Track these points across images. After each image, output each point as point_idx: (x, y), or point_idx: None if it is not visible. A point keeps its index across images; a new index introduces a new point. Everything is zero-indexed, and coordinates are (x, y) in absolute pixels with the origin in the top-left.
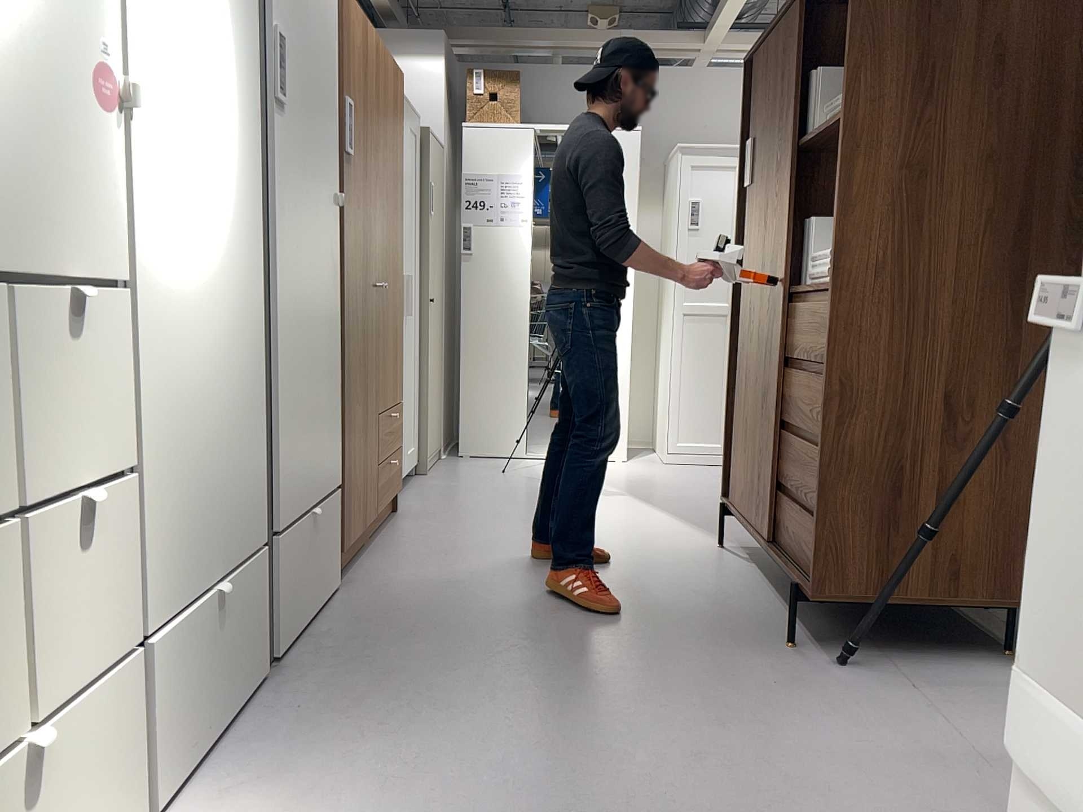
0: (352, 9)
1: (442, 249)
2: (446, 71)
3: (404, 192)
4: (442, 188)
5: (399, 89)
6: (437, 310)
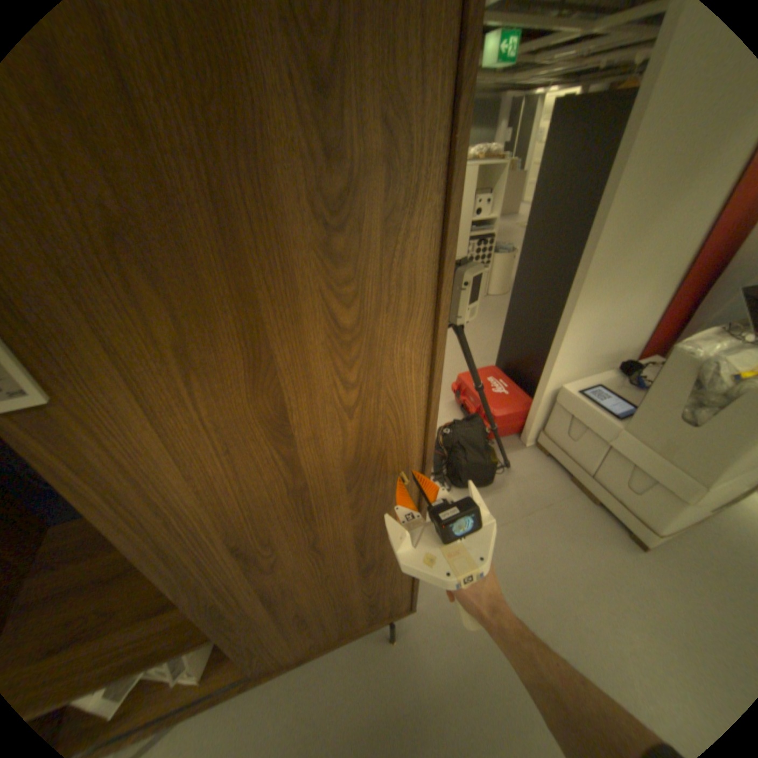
0: None
1: None
2: None
3: None
4: None
5: None
6: None
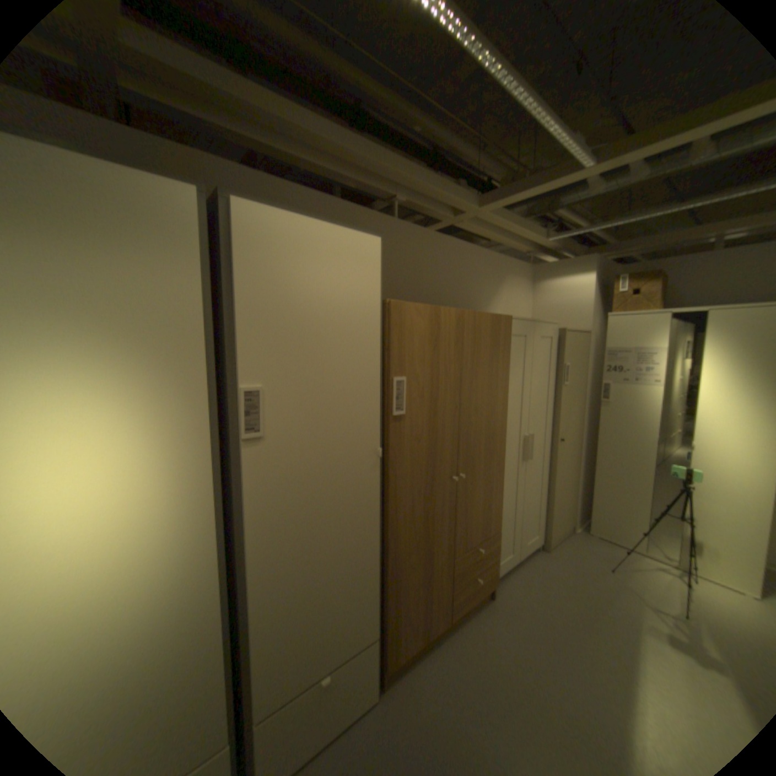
0: (410, 311)
1: (582, 400)
2: (598, 279)
3: (527, 383)
4: (584, 360)
5: (503, 330)
6: (572, 442)
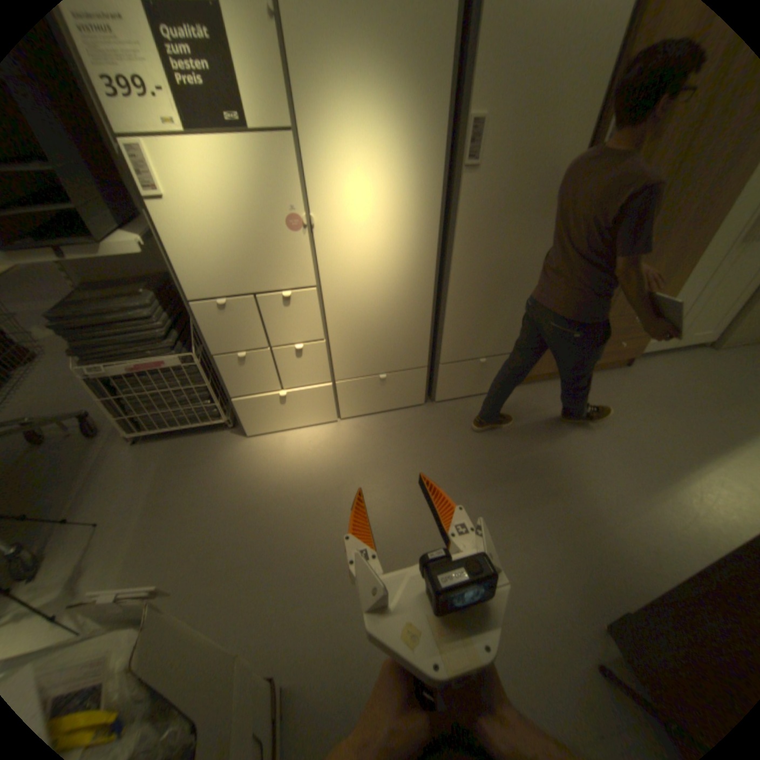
0: None
1: None
2: None
3: None
4: None
5: None
6: None
